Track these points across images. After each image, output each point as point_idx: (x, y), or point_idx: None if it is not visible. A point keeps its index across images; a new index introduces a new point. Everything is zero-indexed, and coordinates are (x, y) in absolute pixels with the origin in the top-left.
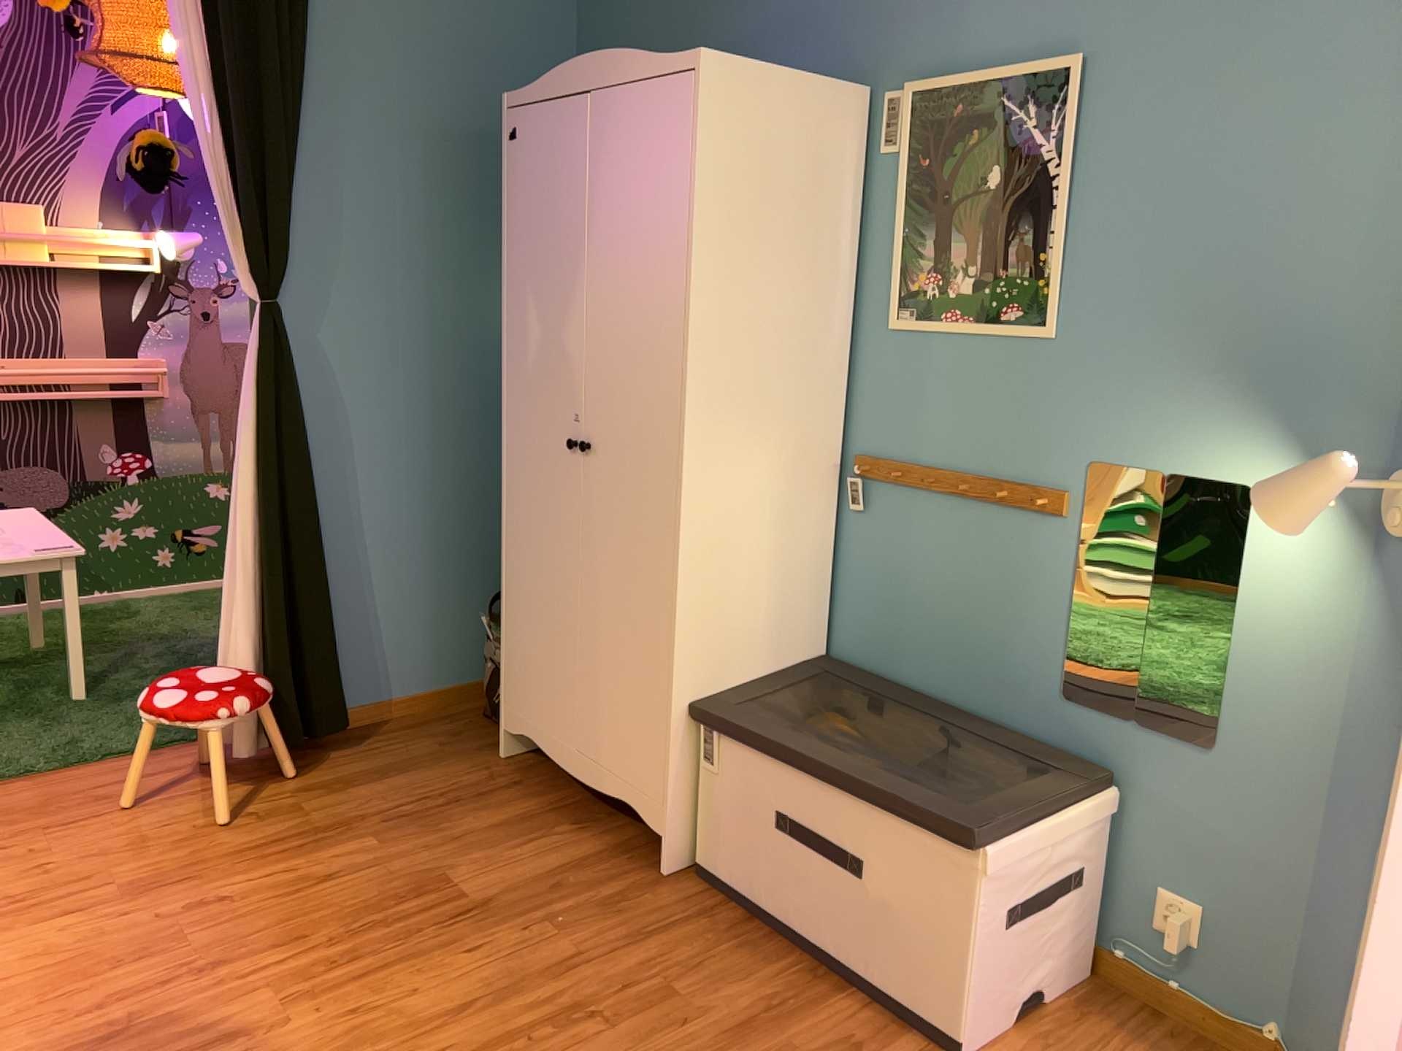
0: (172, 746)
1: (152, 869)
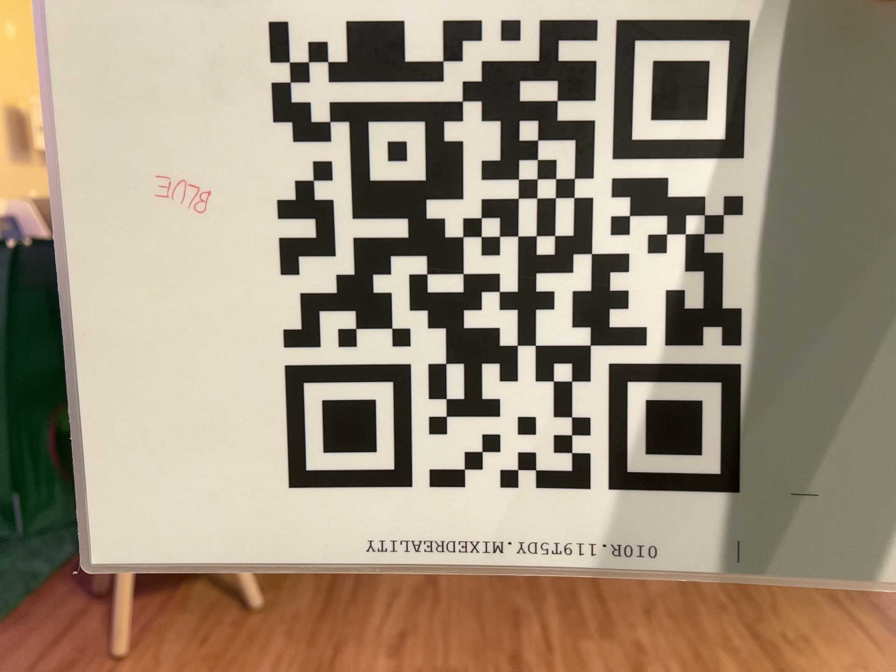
0: (19, 604)
1: (279, 667)
